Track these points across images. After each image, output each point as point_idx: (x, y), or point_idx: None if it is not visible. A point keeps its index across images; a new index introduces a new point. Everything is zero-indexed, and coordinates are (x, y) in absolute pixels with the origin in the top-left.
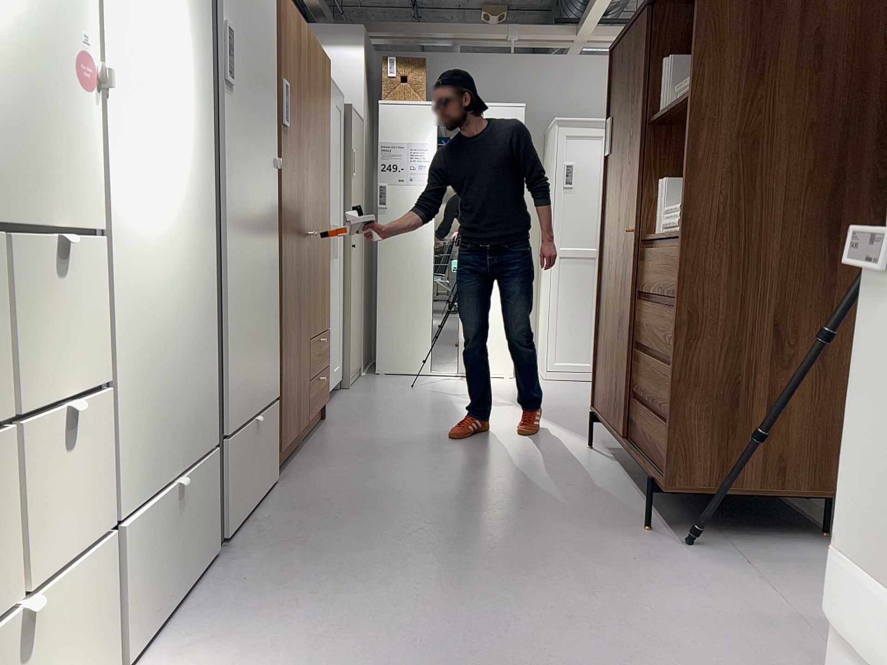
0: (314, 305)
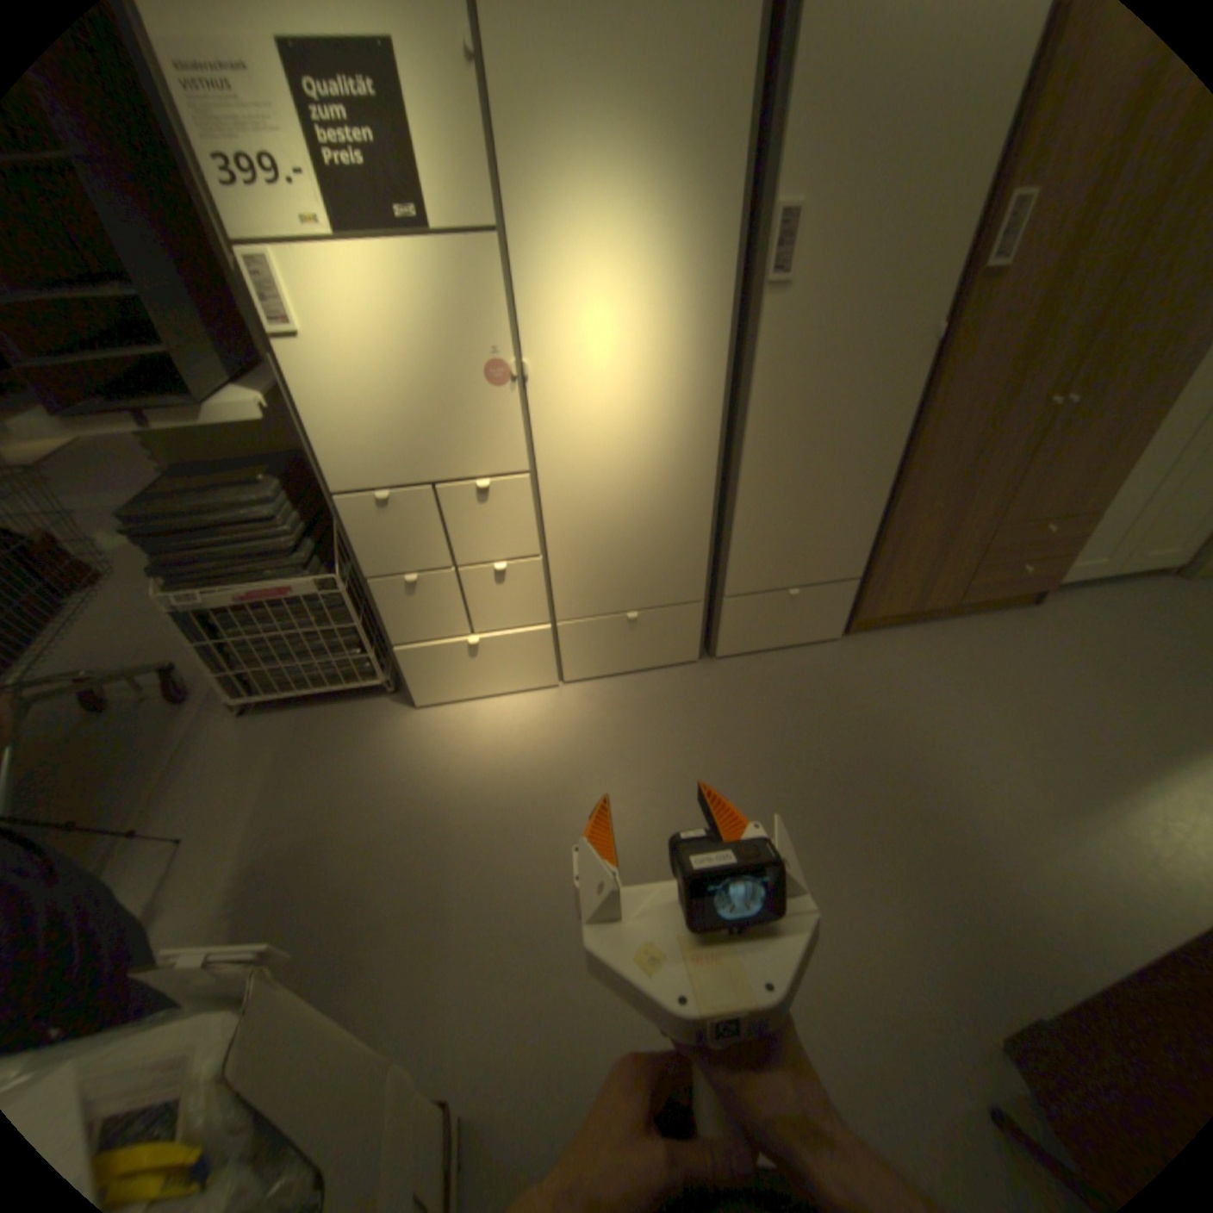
0: (1044, 487)
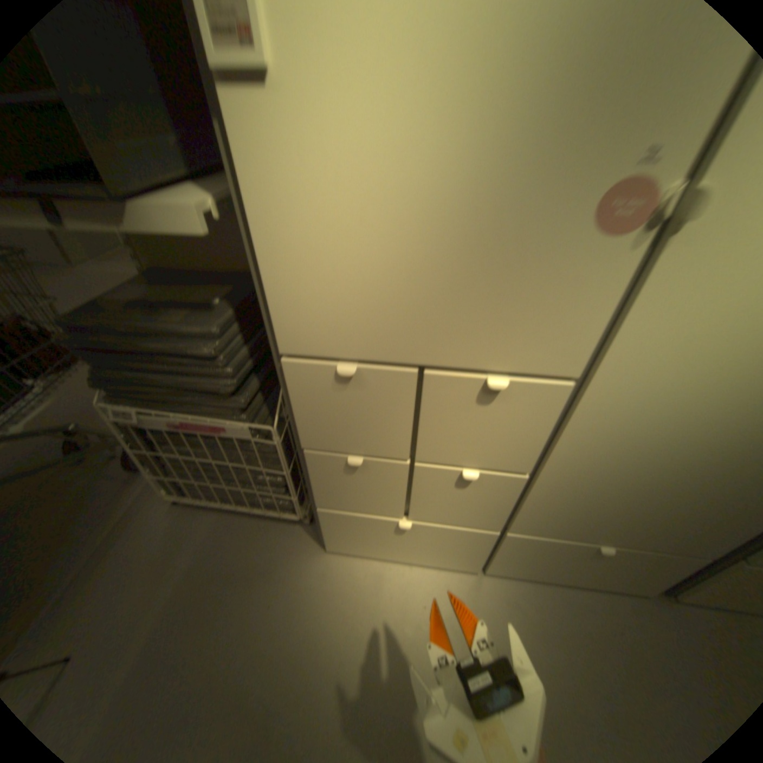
0: None
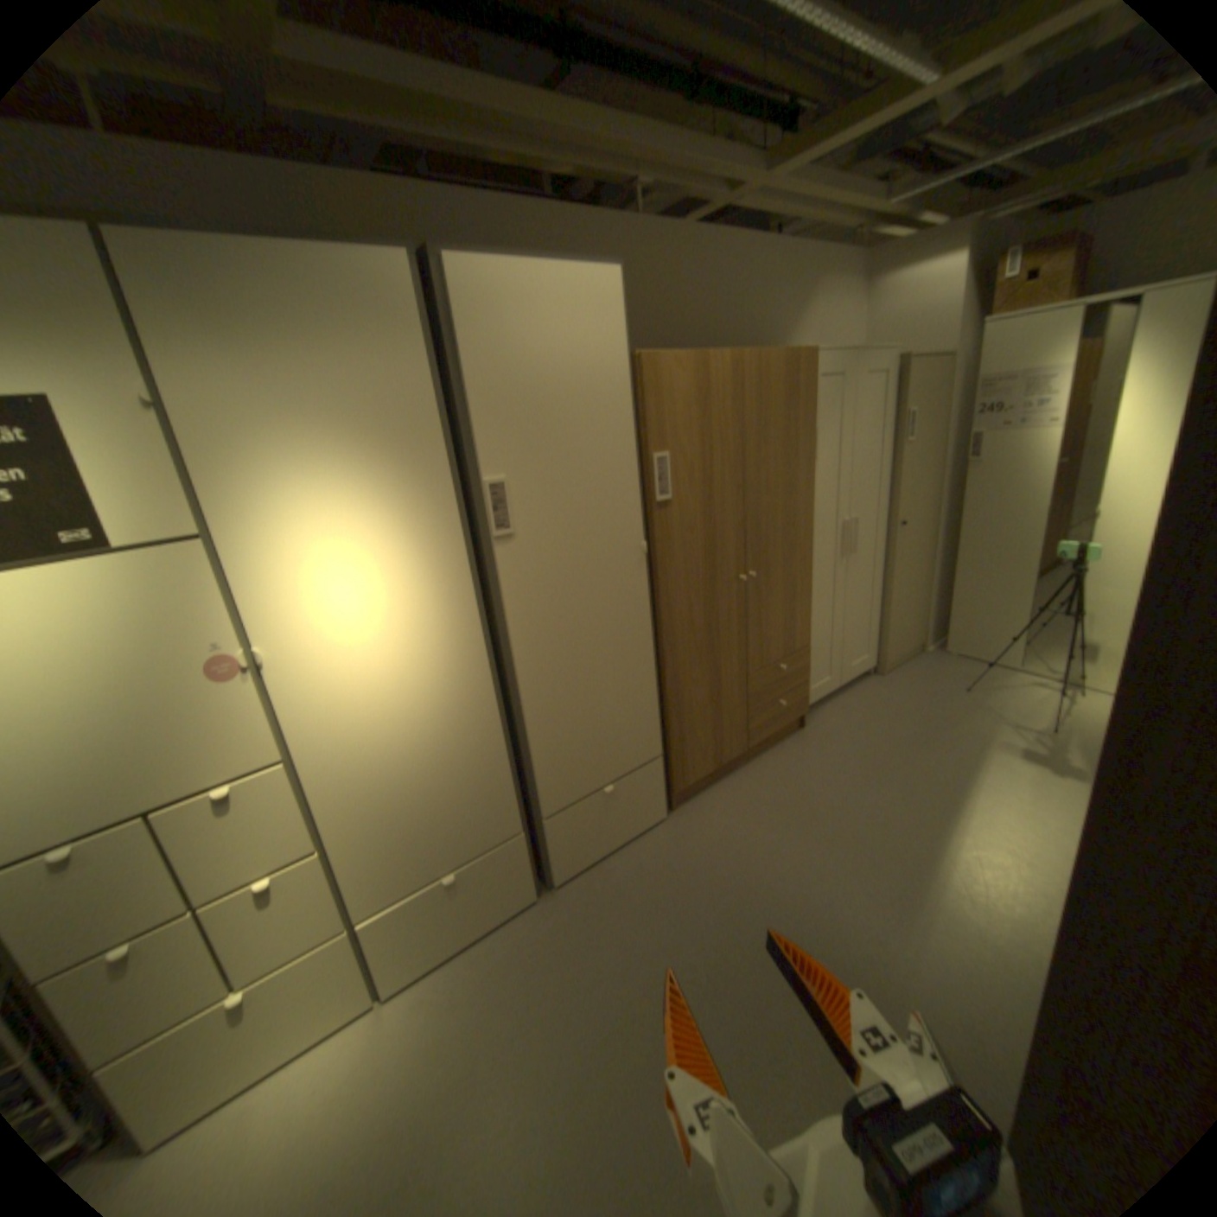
0: (763, 639)
